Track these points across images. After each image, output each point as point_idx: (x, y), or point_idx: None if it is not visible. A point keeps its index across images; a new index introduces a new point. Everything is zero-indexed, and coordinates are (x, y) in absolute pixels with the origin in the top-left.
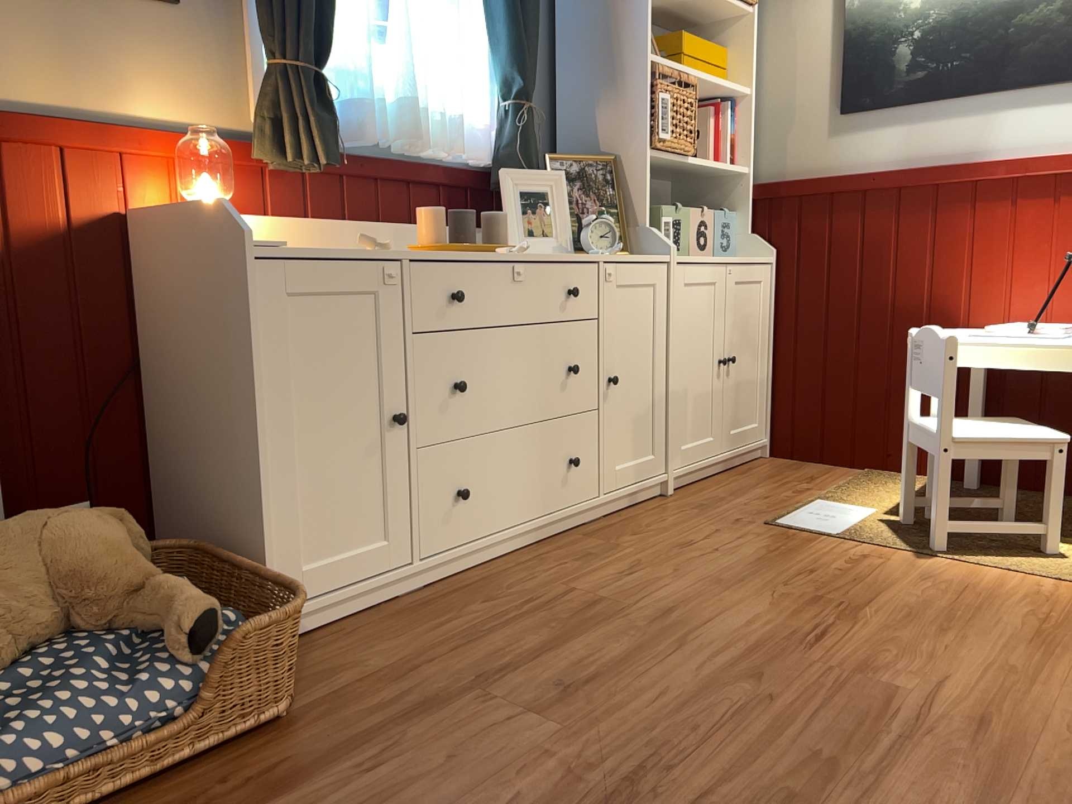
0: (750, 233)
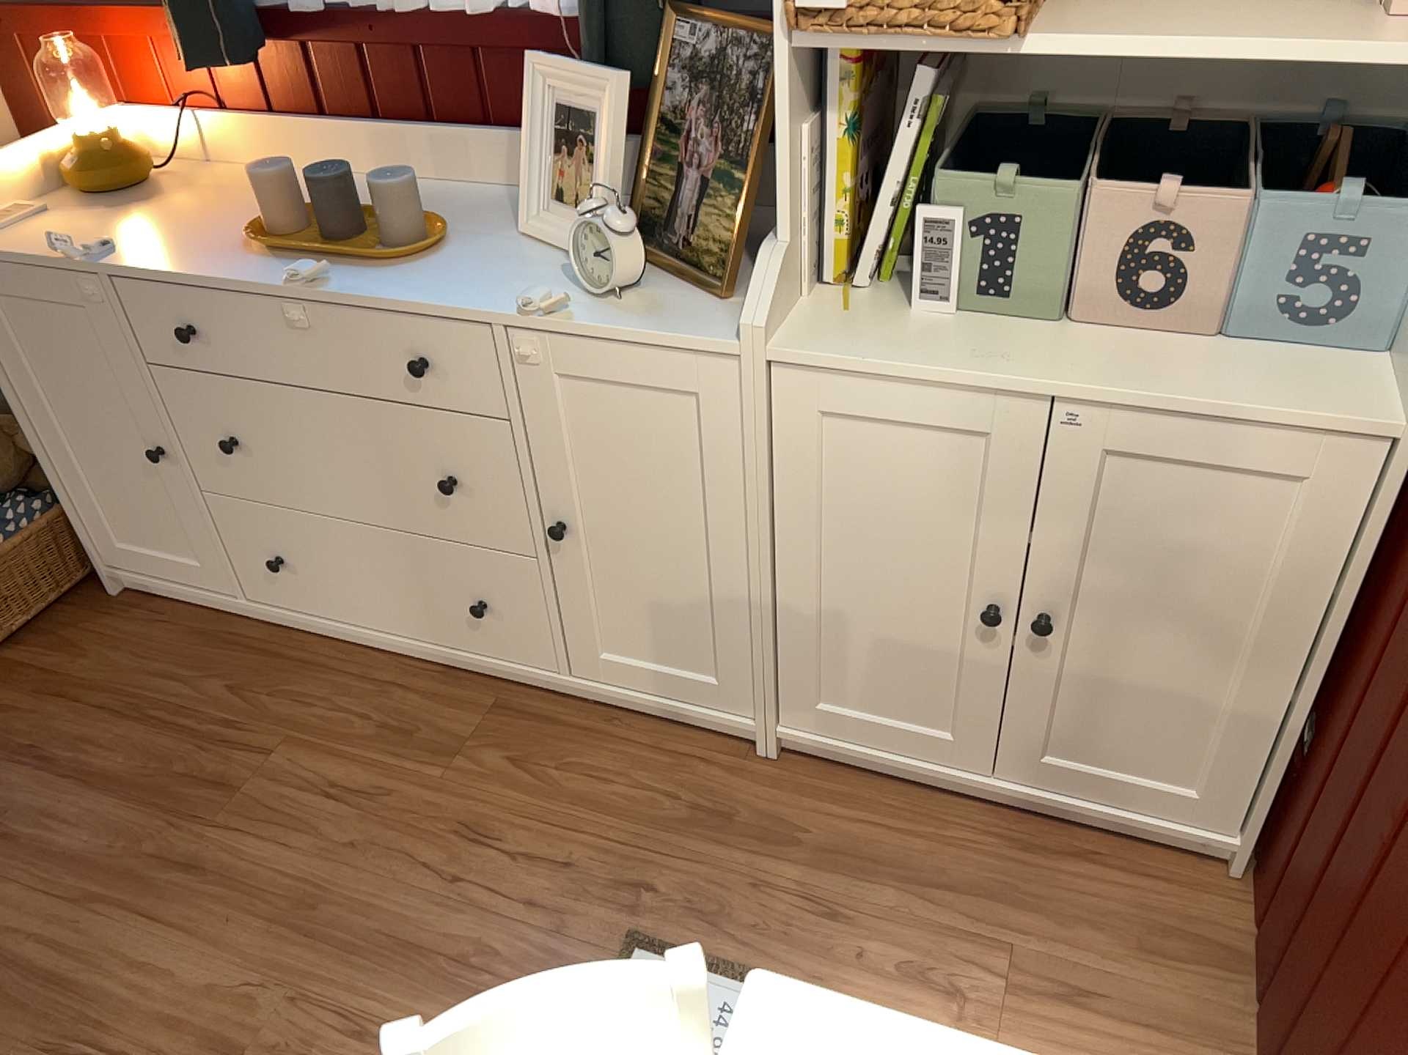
0: None
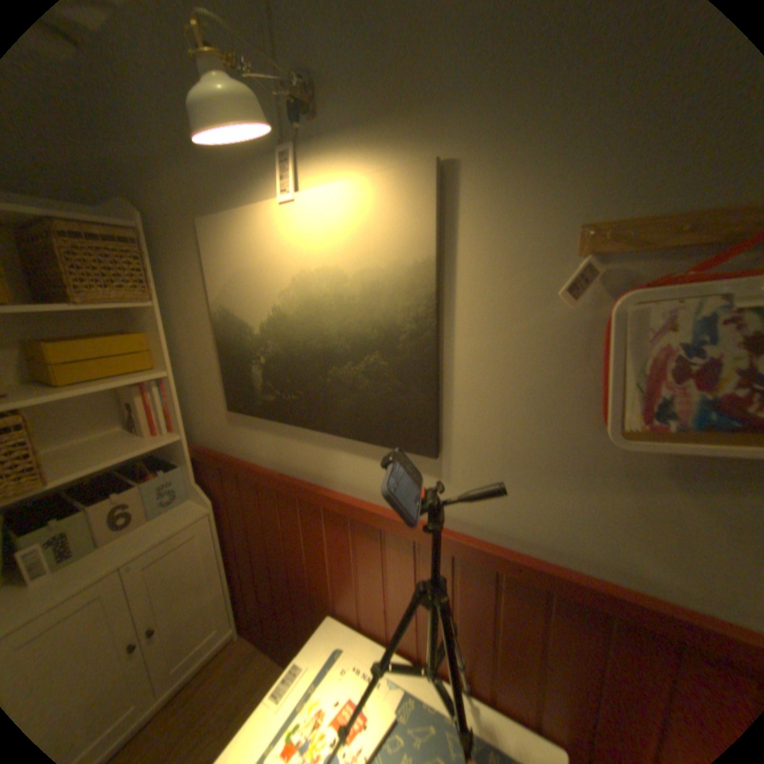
0: (195, 484)
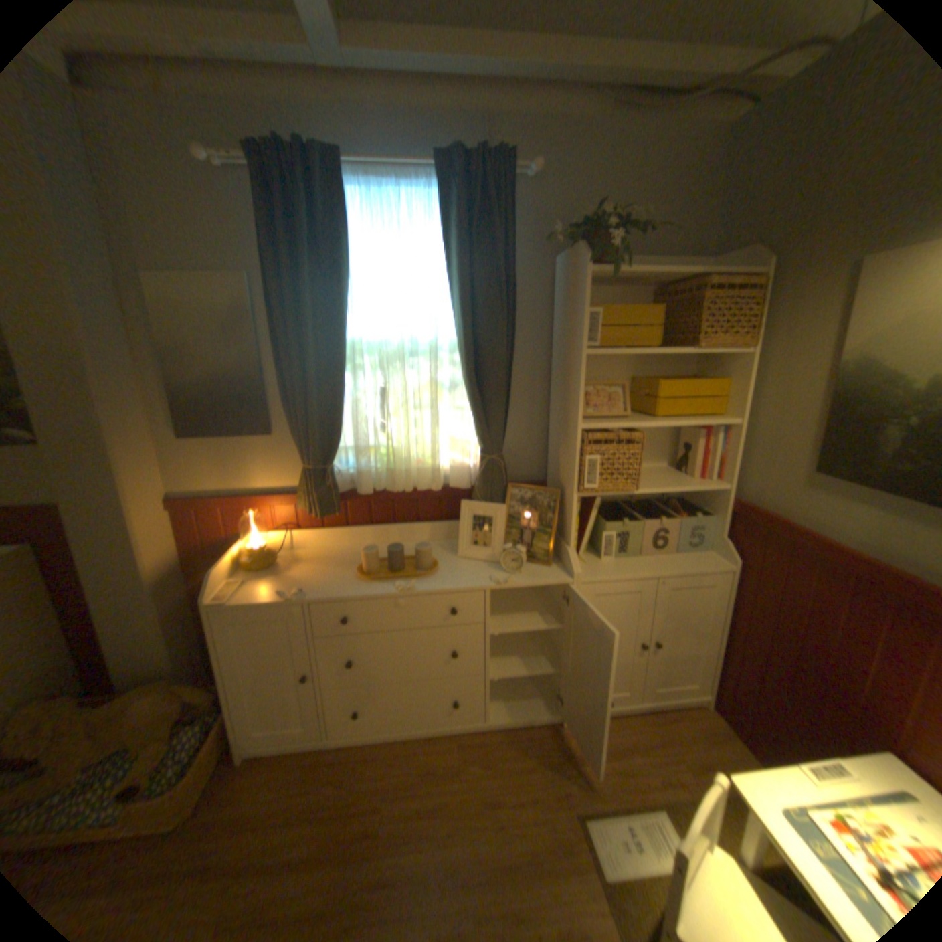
0: (726, 539)
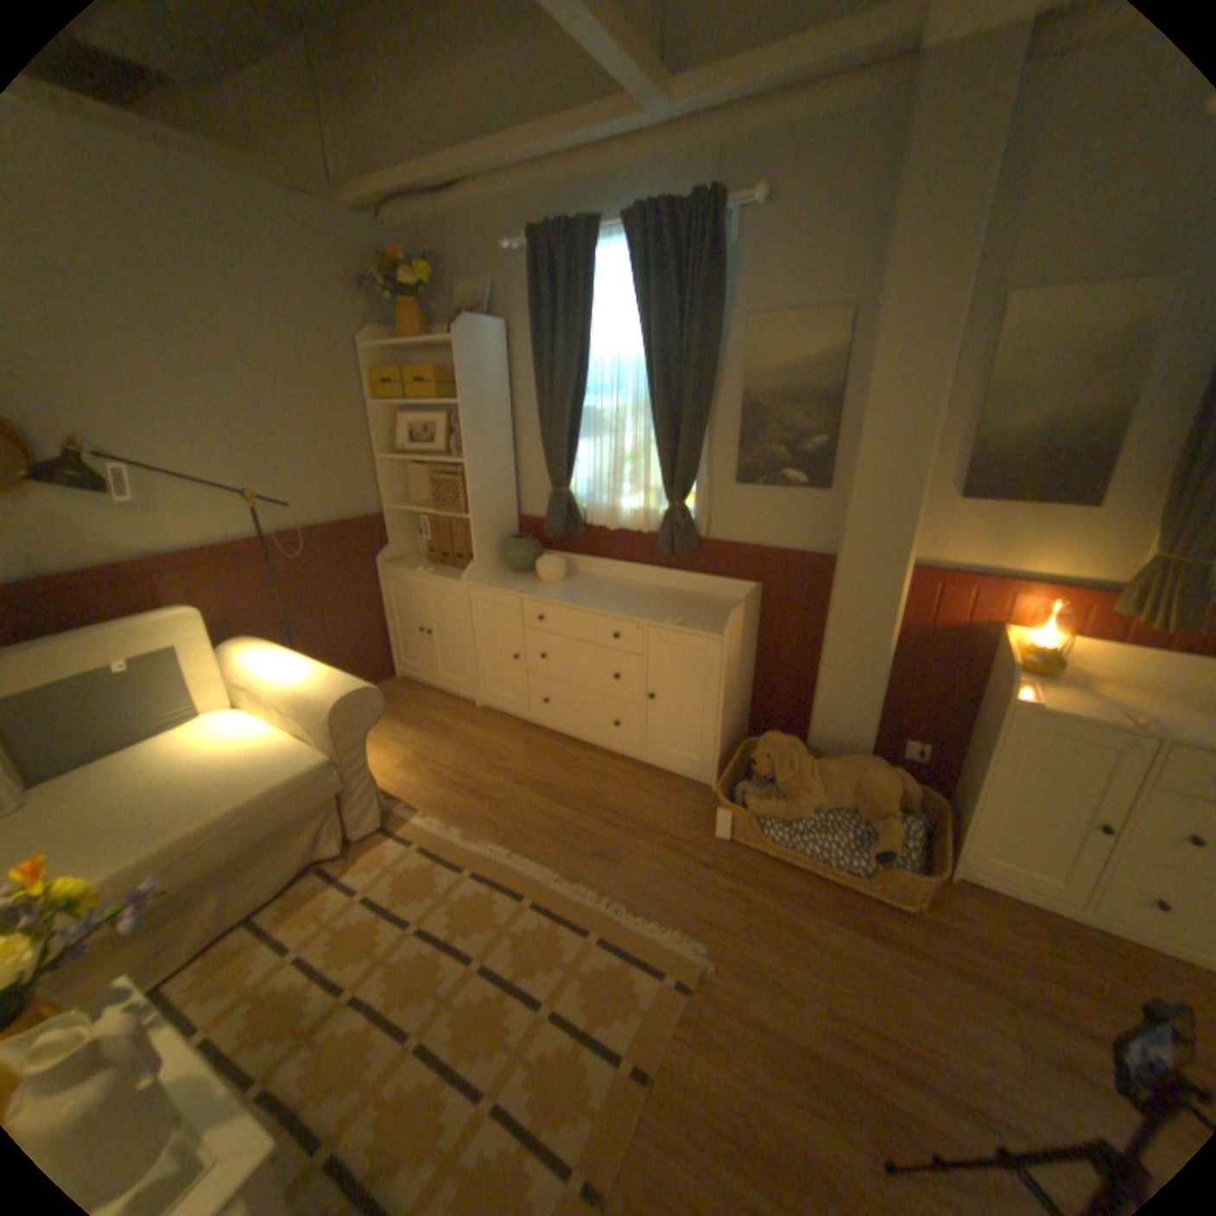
0: None
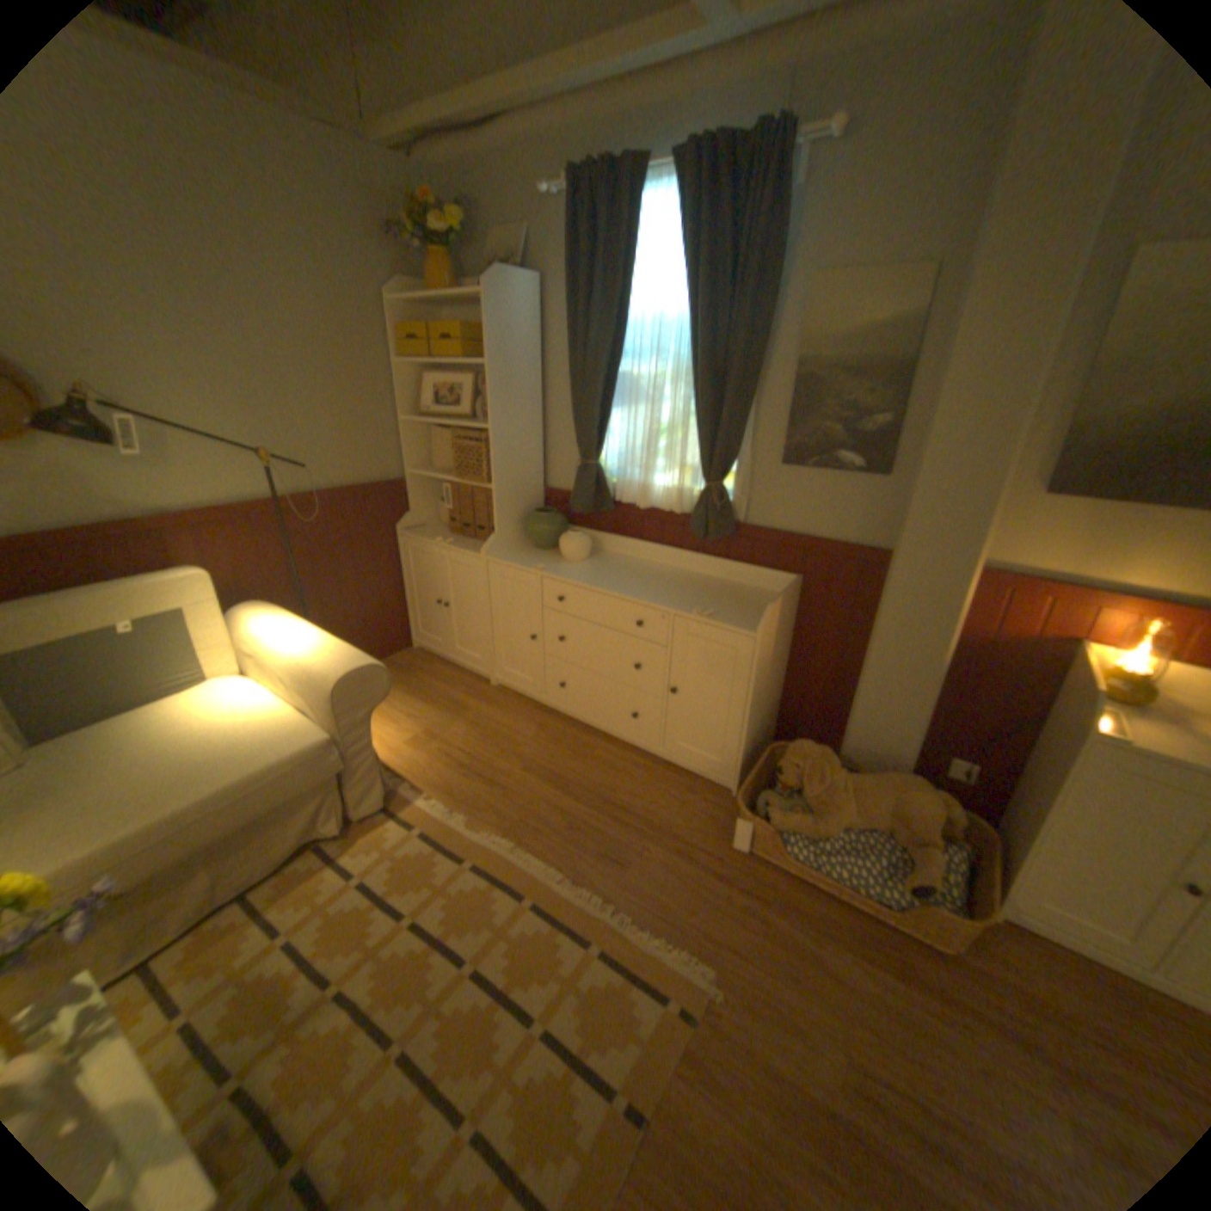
0: None
